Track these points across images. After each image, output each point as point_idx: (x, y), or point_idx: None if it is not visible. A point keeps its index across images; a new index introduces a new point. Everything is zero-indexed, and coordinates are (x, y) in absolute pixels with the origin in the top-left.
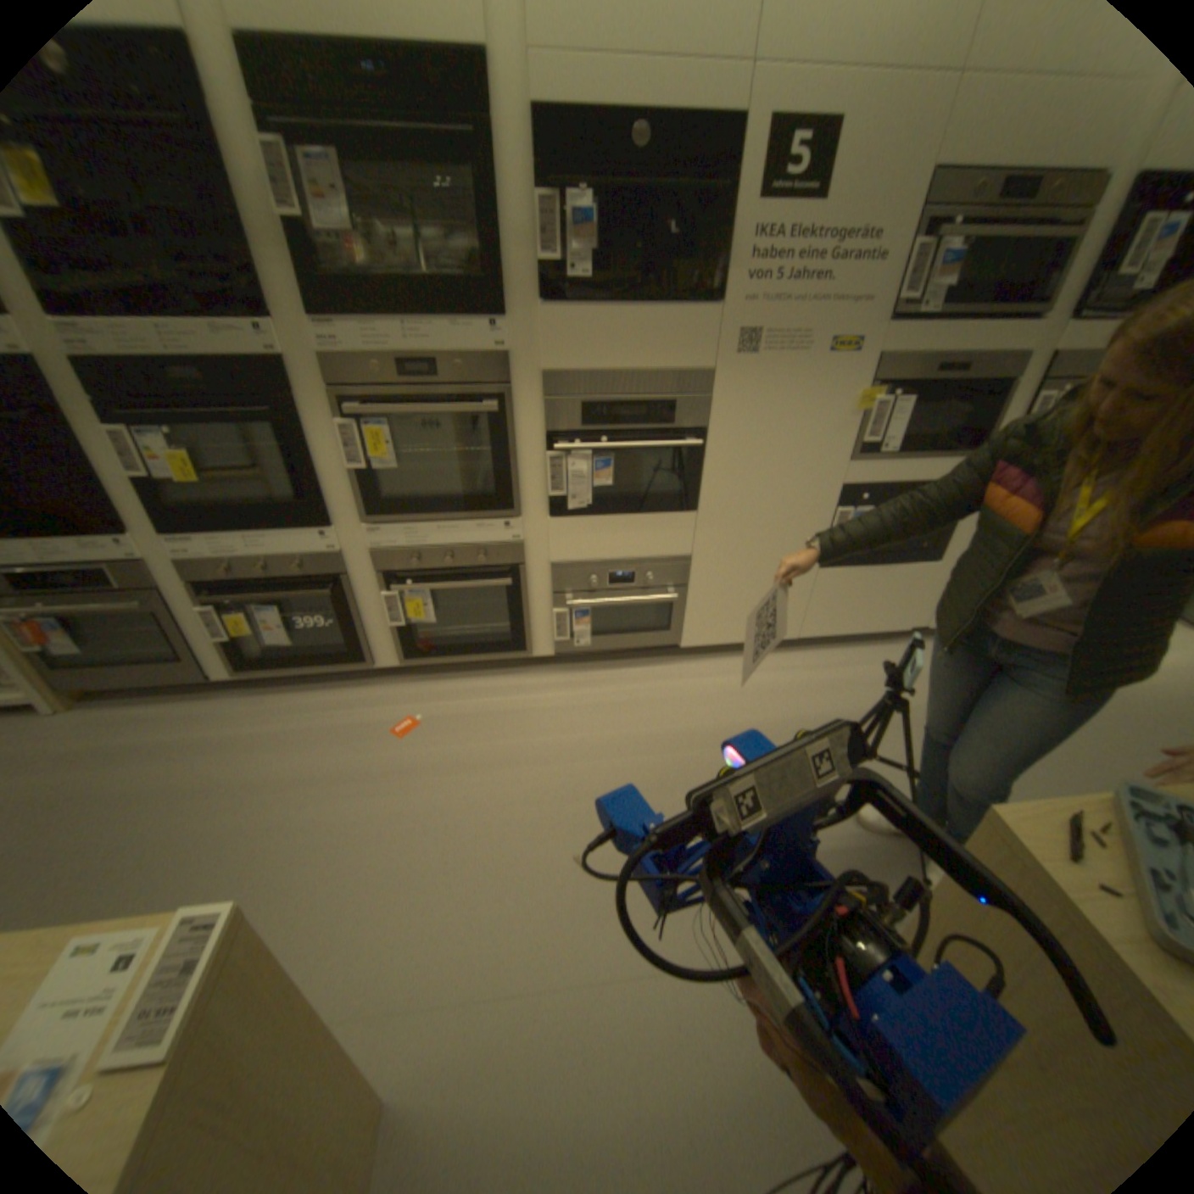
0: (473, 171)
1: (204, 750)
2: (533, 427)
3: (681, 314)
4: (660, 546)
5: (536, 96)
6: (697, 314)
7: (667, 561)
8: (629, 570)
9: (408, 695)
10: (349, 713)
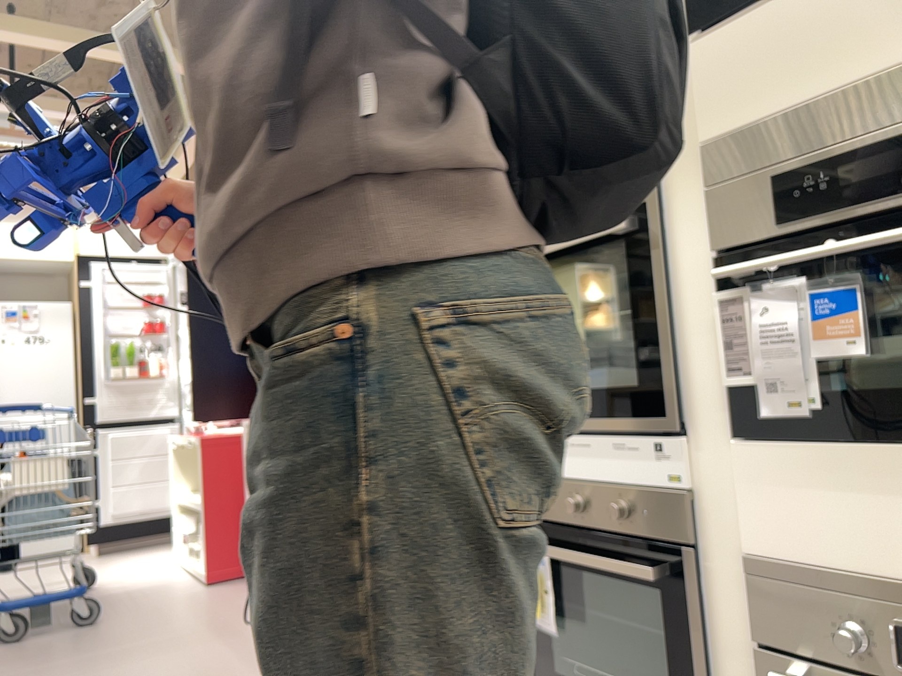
0: None
1: None
2: (699, 247)
3: None
4: None
5: None
6: None
7: None
8: None
9: None
10: None
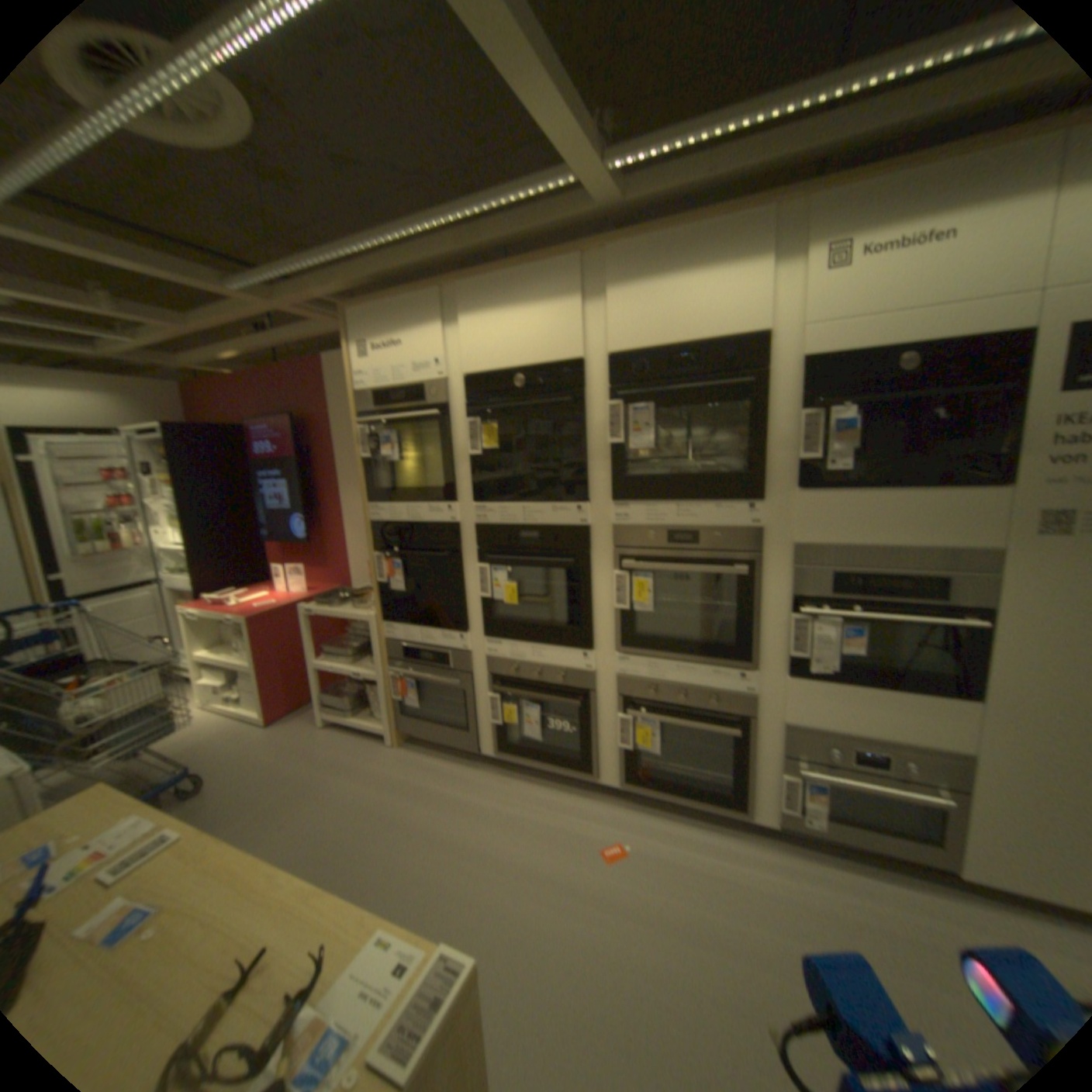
0: (749, 403)
1: (461, 811)
2: (780, 590)
3: (956, 496)
4: (928, 734)
5: (808, 350)
6: (978, 496)
7: (939, 755)
8: (884, 753)
9: (621, 821)
10: (568, 819)
